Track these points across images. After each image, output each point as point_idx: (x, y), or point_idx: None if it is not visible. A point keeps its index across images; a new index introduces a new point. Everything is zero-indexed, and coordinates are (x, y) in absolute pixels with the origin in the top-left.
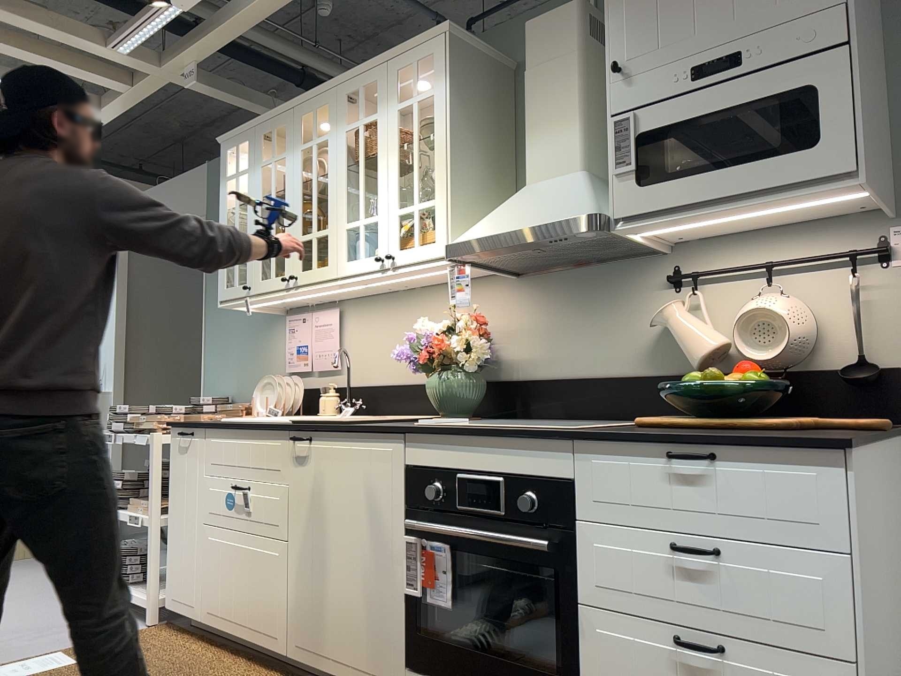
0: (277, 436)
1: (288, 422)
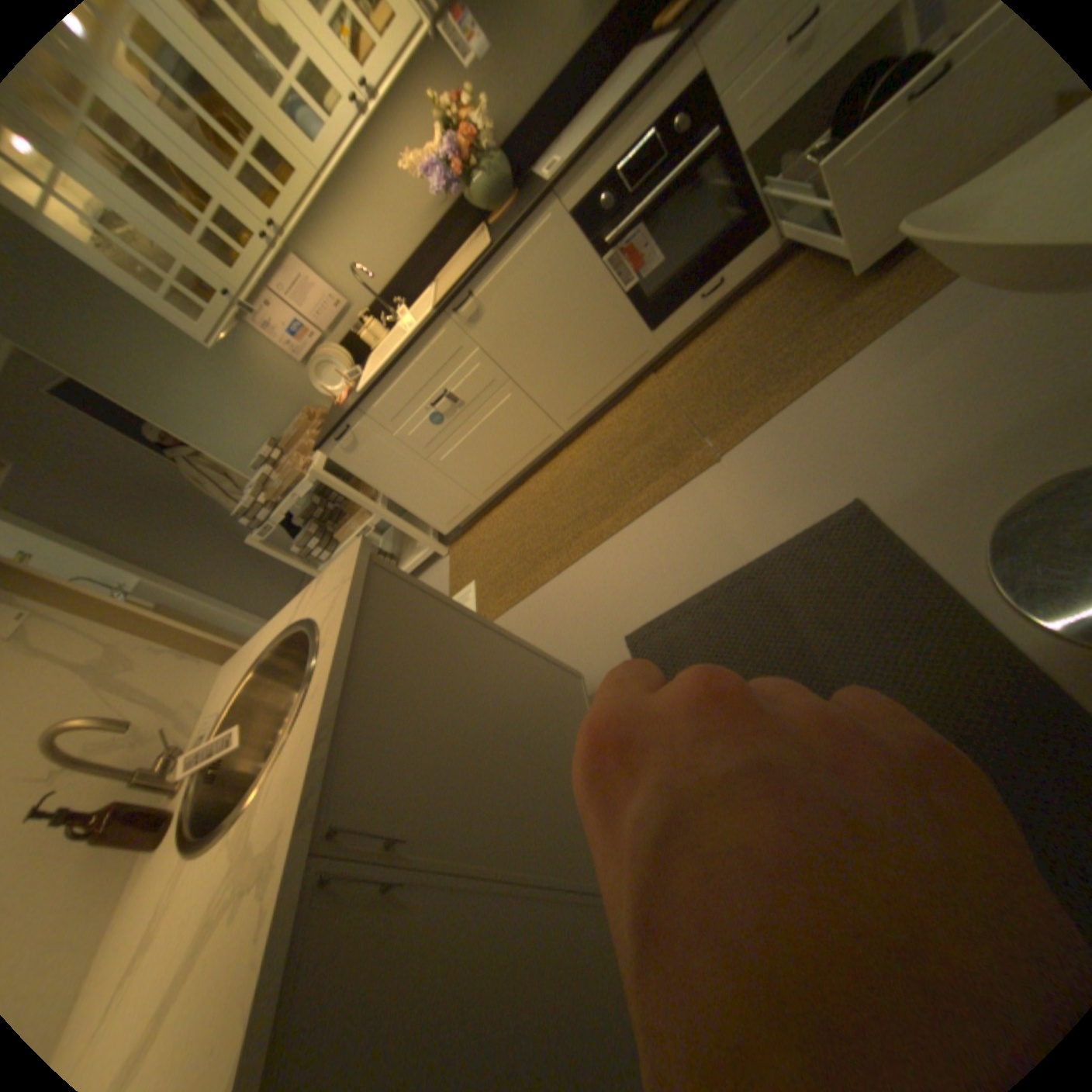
0: (437, 326)
1: (428, 313)
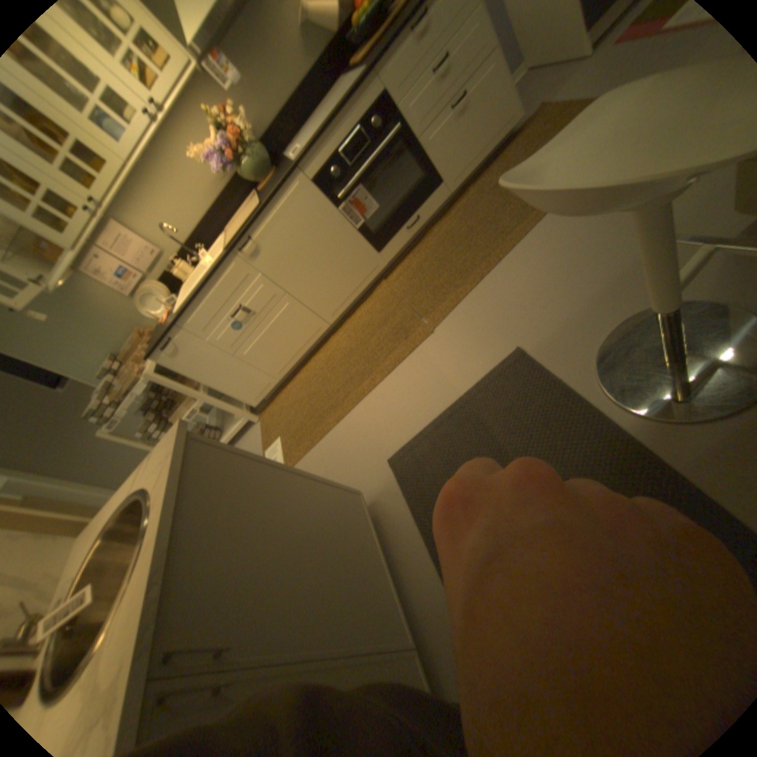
0: (229, 261)
1: (221, 252)
